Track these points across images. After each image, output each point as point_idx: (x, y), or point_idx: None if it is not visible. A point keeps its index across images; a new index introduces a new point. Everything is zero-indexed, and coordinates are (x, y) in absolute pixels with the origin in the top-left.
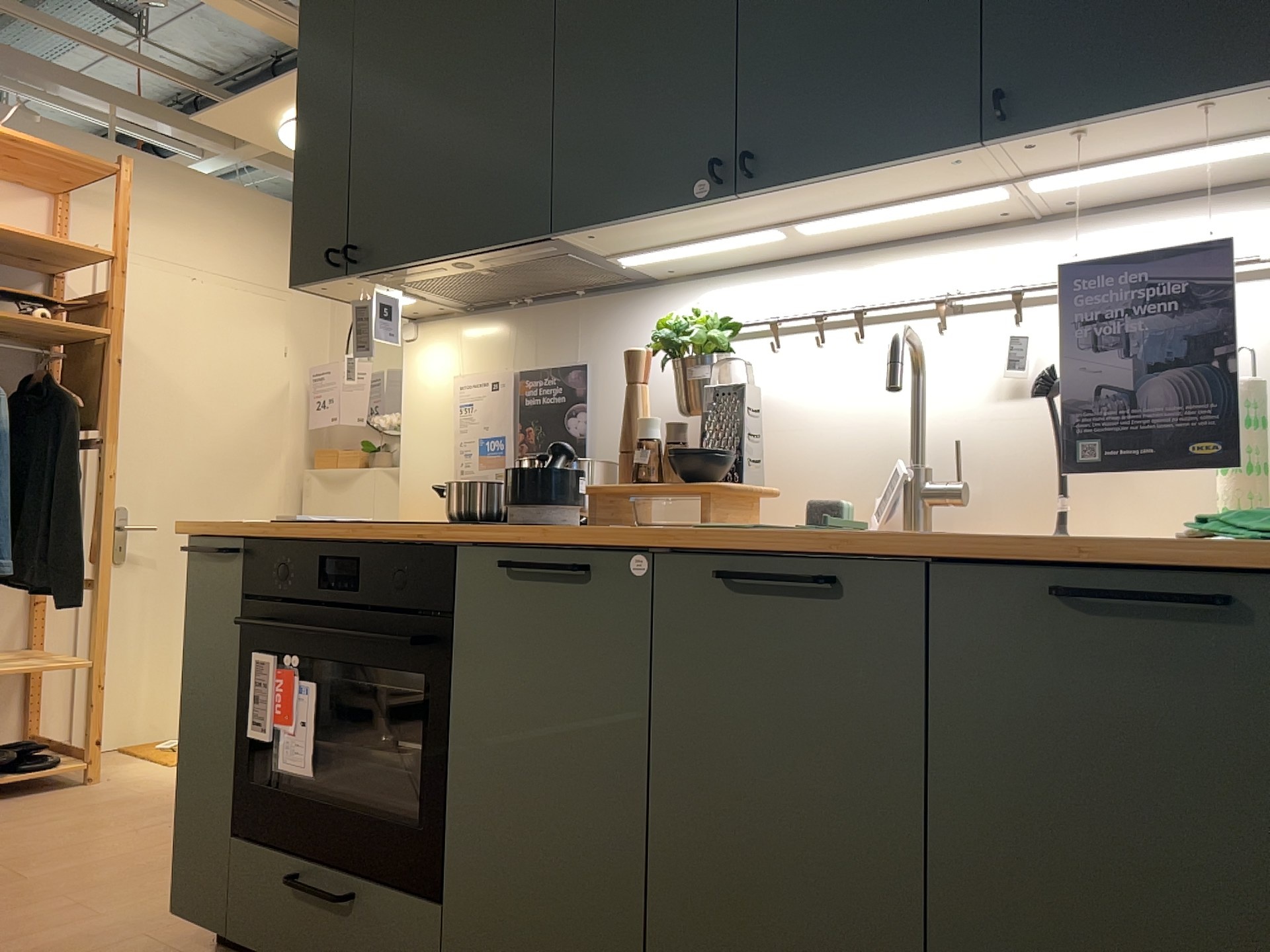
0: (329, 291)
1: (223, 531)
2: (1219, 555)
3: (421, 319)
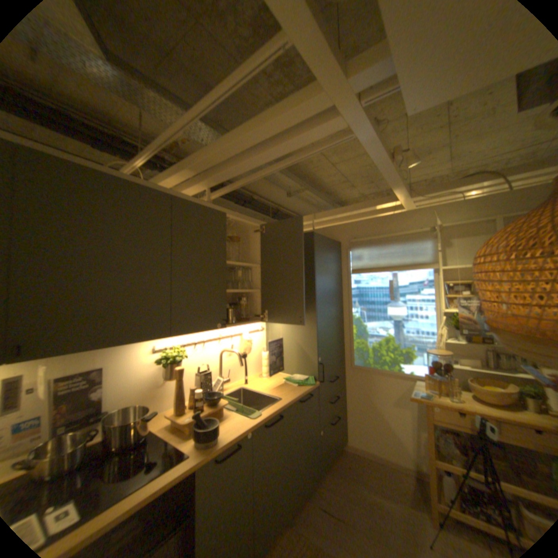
0: None
1: None
2: (308, 390)
3: None
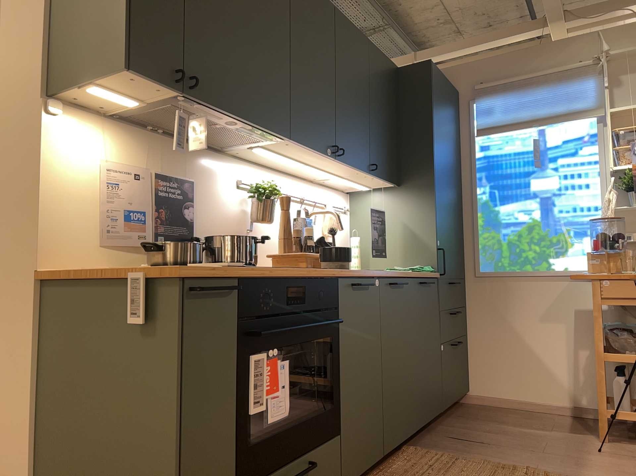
0: (127, 80)
1: (226, 273)
2: (428, 275)
3: (61, 100)
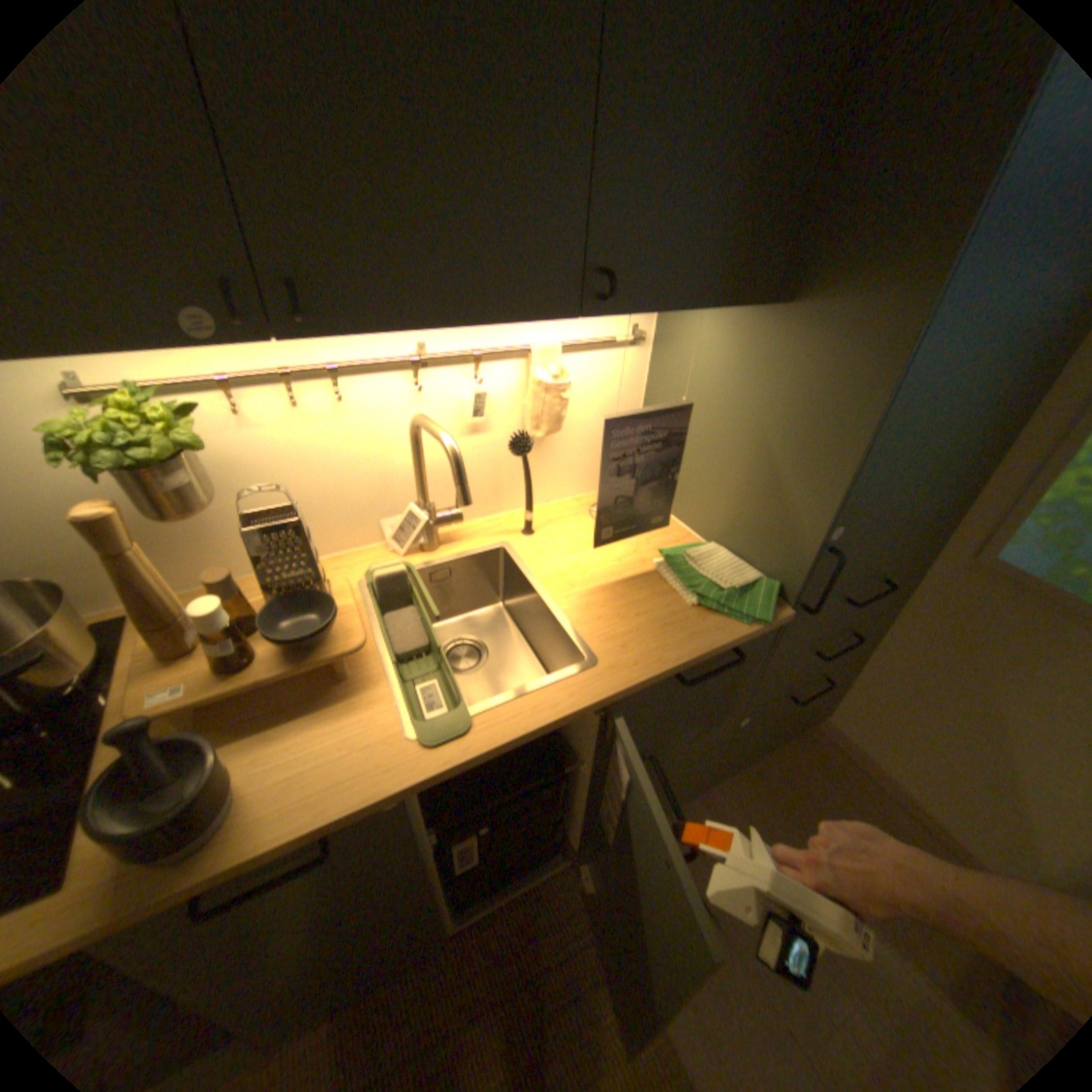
0: None
1: None
2: (734, 634)
3: None
